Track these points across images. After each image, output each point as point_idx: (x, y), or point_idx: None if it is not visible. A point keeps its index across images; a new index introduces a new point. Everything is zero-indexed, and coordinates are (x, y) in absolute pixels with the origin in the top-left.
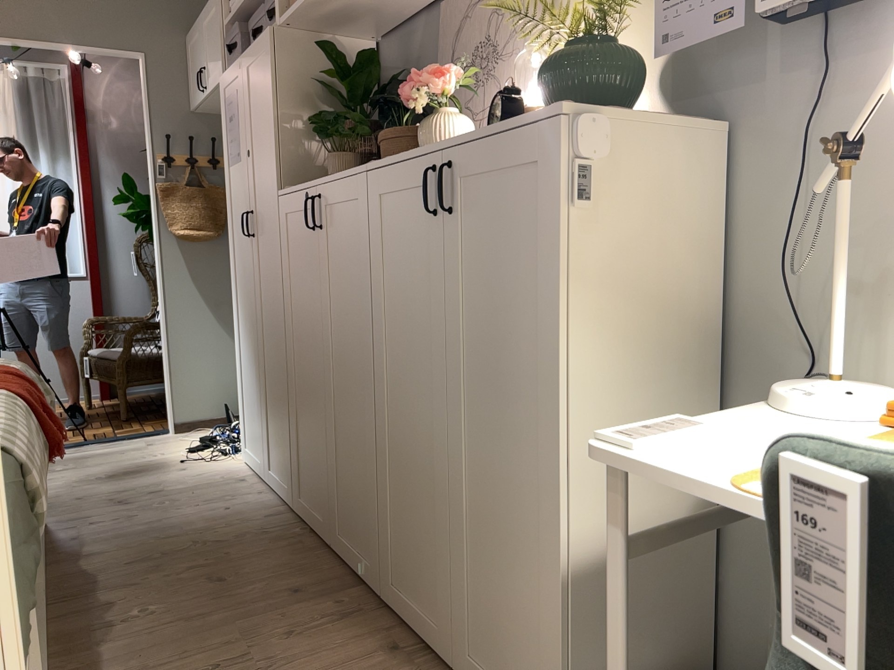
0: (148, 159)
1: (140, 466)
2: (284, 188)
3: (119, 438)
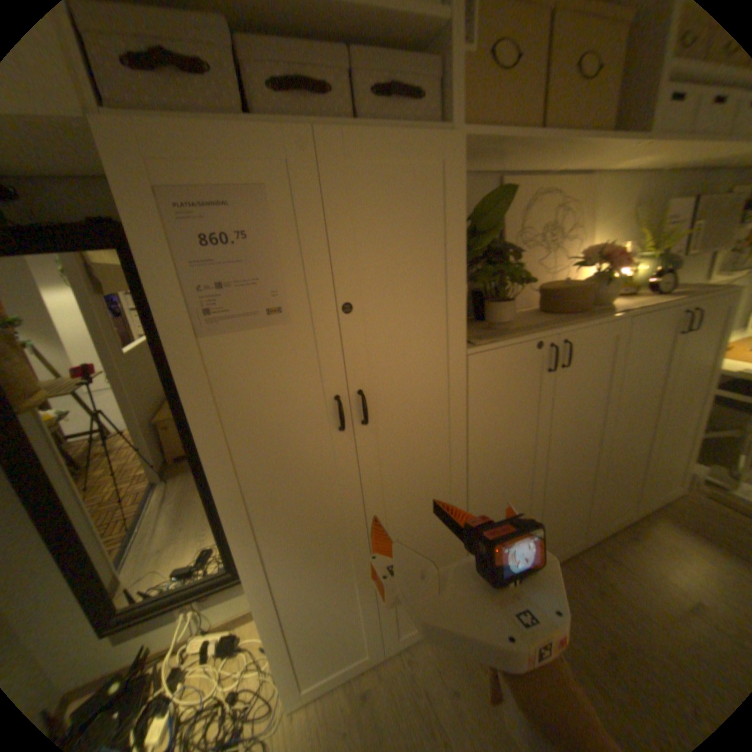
0: None
1: None
2: (481, 344)
3: None
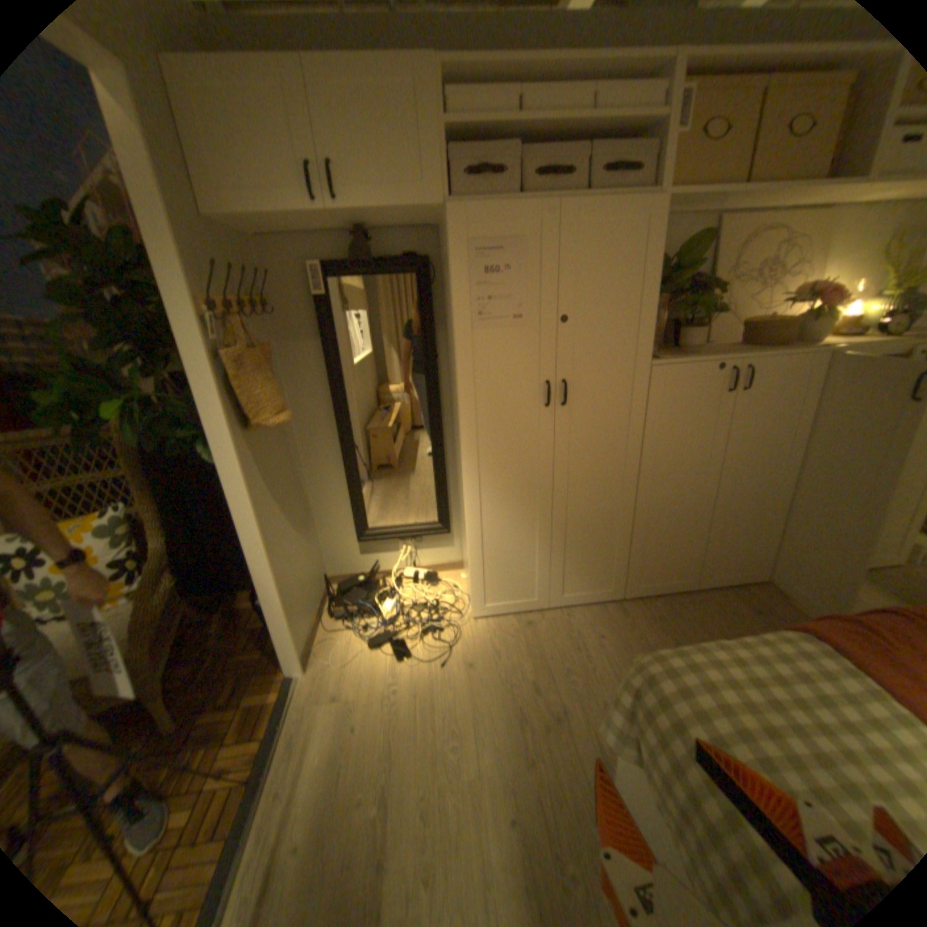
0: (166, 307)
1: (433, 707)
2: (665, 360)
3: (271, 739)
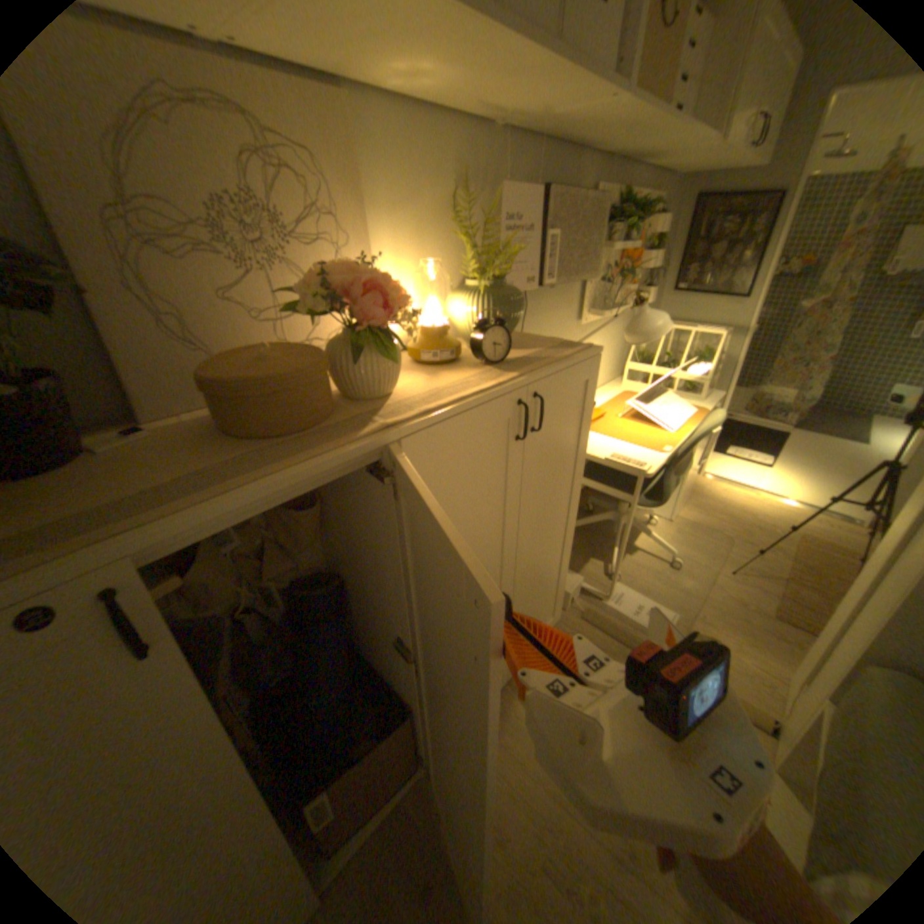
0: None
1: None
2: None
3: None
